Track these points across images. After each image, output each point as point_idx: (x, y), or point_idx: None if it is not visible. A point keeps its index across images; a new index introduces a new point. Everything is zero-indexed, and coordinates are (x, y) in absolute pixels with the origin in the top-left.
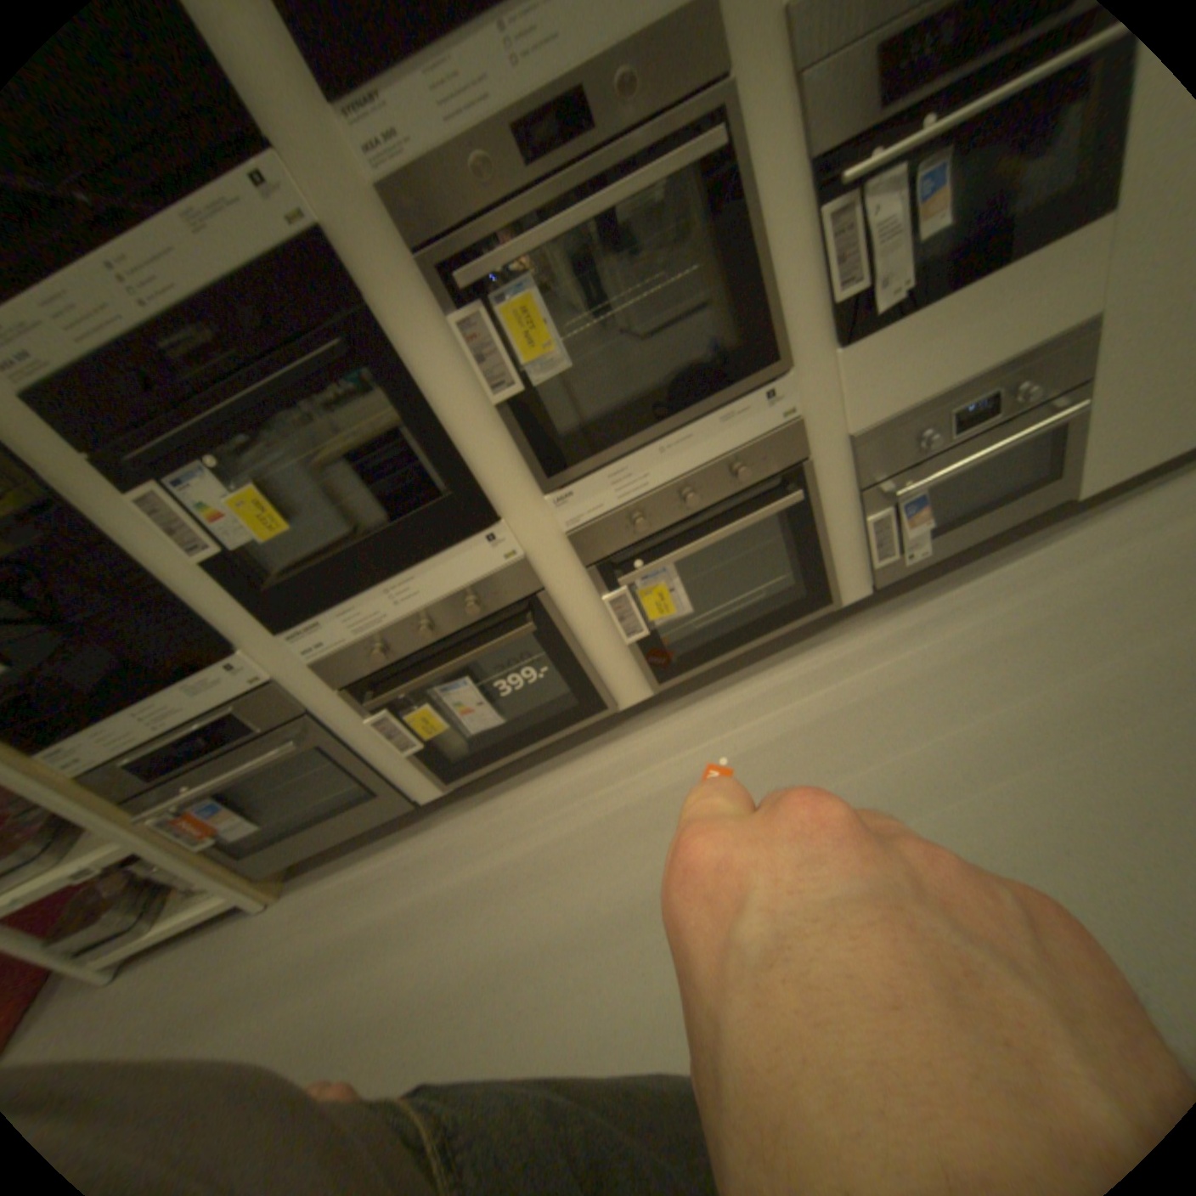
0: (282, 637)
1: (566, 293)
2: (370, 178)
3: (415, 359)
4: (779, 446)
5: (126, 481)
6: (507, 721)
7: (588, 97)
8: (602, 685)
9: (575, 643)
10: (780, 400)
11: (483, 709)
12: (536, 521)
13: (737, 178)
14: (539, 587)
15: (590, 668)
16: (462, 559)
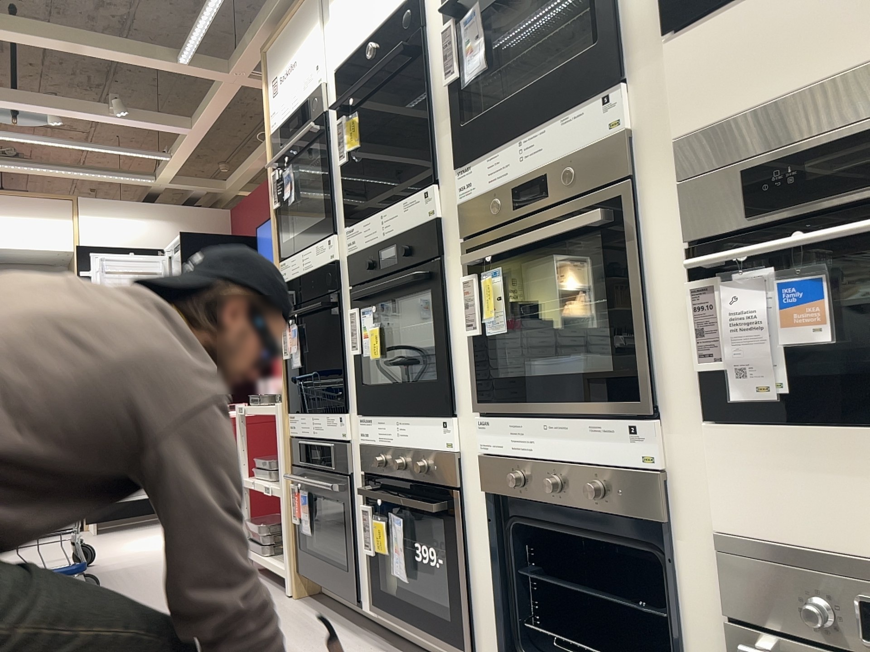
0: (358, 417)
1: (531, 287)
2: (459, 202)
3: (450, 294)
4: (634, 491)
5: (352, 303)
6: (409, 583)
7: (549, 181)
8: (474, 626)
9: (462, 556)
10: (640, 442)
11: (401, 556)
12: (471, 433)
13: (623, 245)
14: (455, 485)
15: (469, 597)
16: (429, 429)
